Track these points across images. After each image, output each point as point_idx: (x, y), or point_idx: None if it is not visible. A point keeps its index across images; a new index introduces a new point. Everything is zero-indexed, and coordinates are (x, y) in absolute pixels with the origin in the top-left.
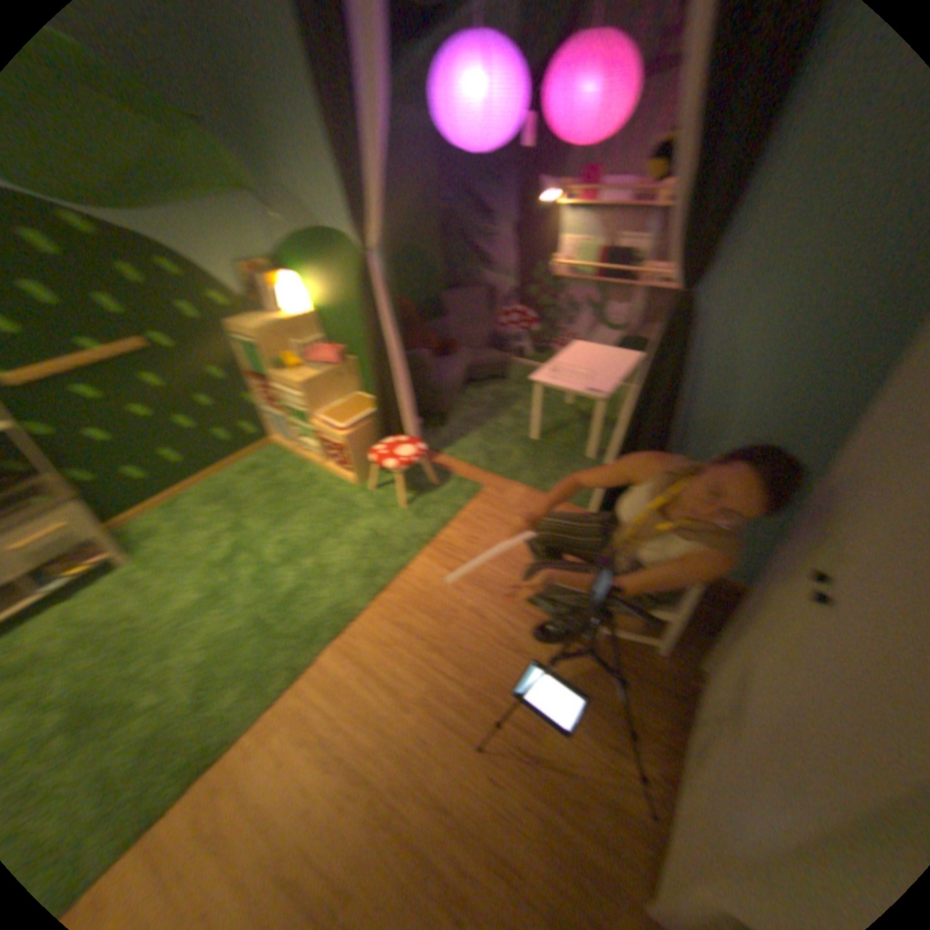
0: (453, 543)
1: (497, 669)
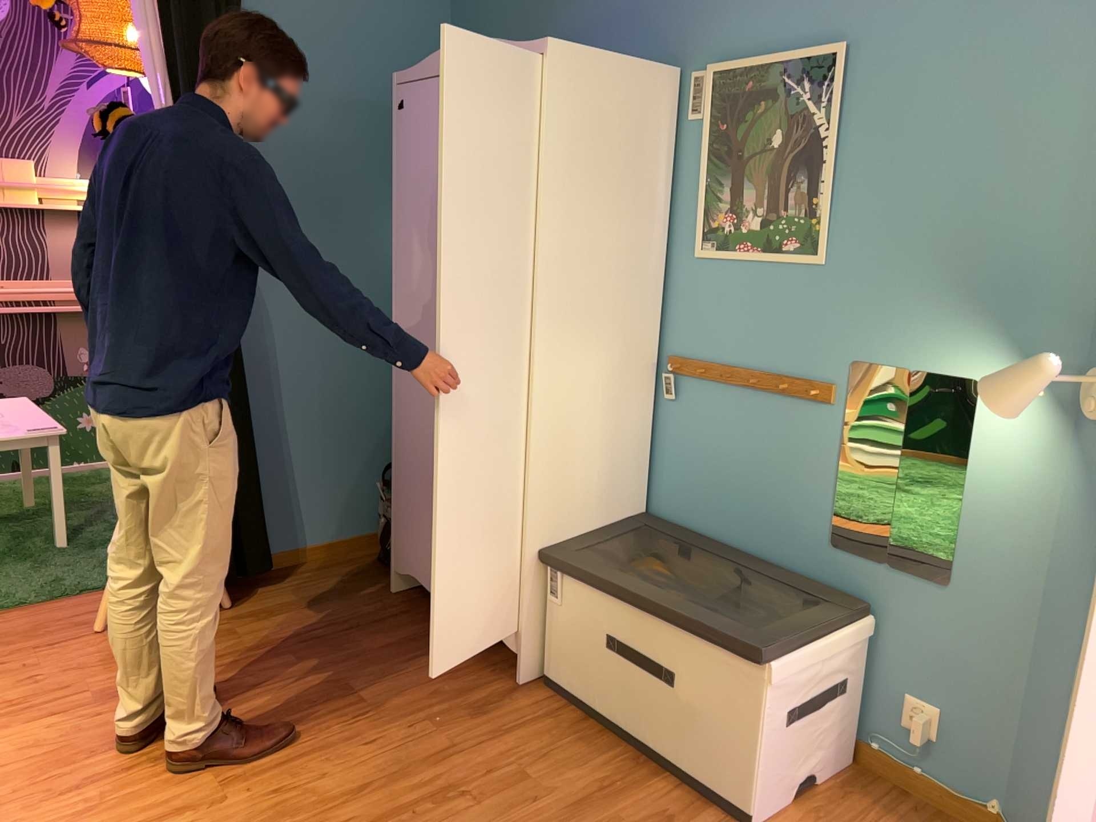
0: (3, 698)
1: (256, 706)
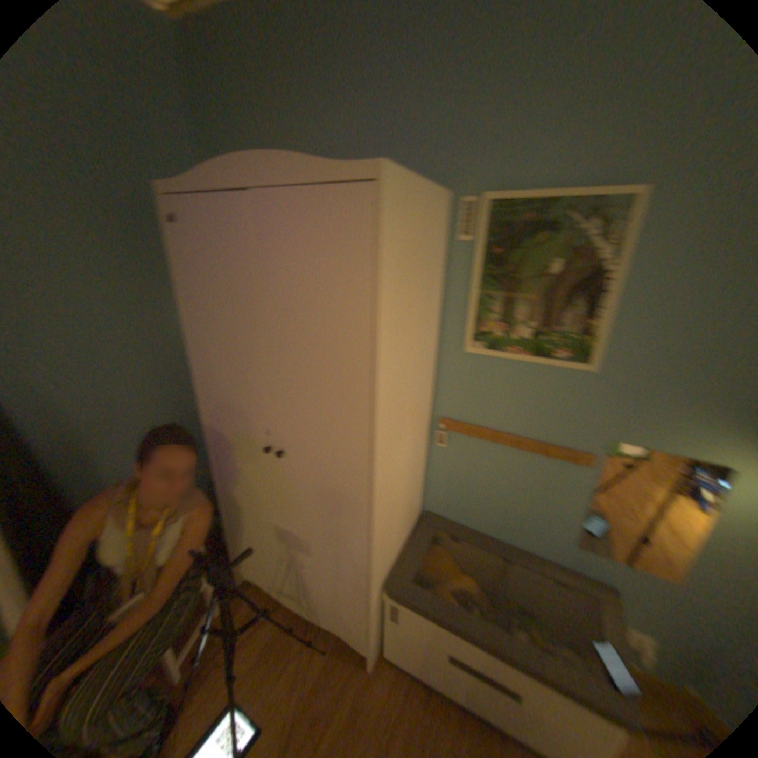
0: None
1: None
